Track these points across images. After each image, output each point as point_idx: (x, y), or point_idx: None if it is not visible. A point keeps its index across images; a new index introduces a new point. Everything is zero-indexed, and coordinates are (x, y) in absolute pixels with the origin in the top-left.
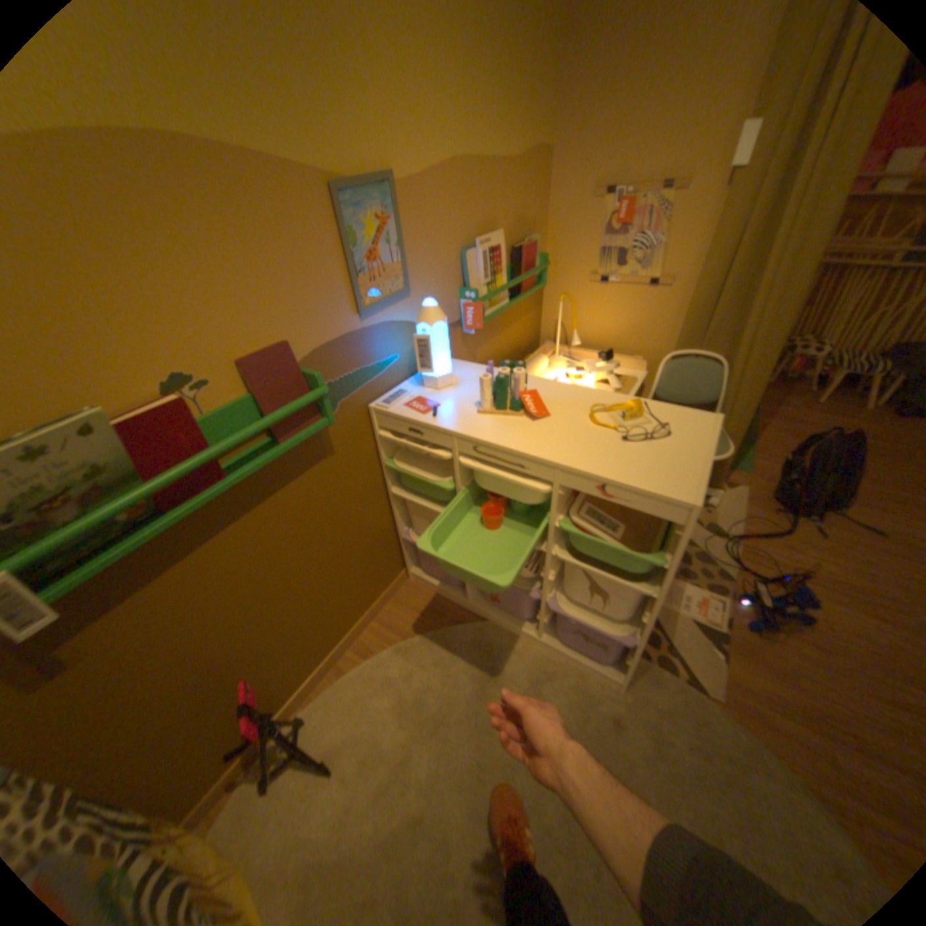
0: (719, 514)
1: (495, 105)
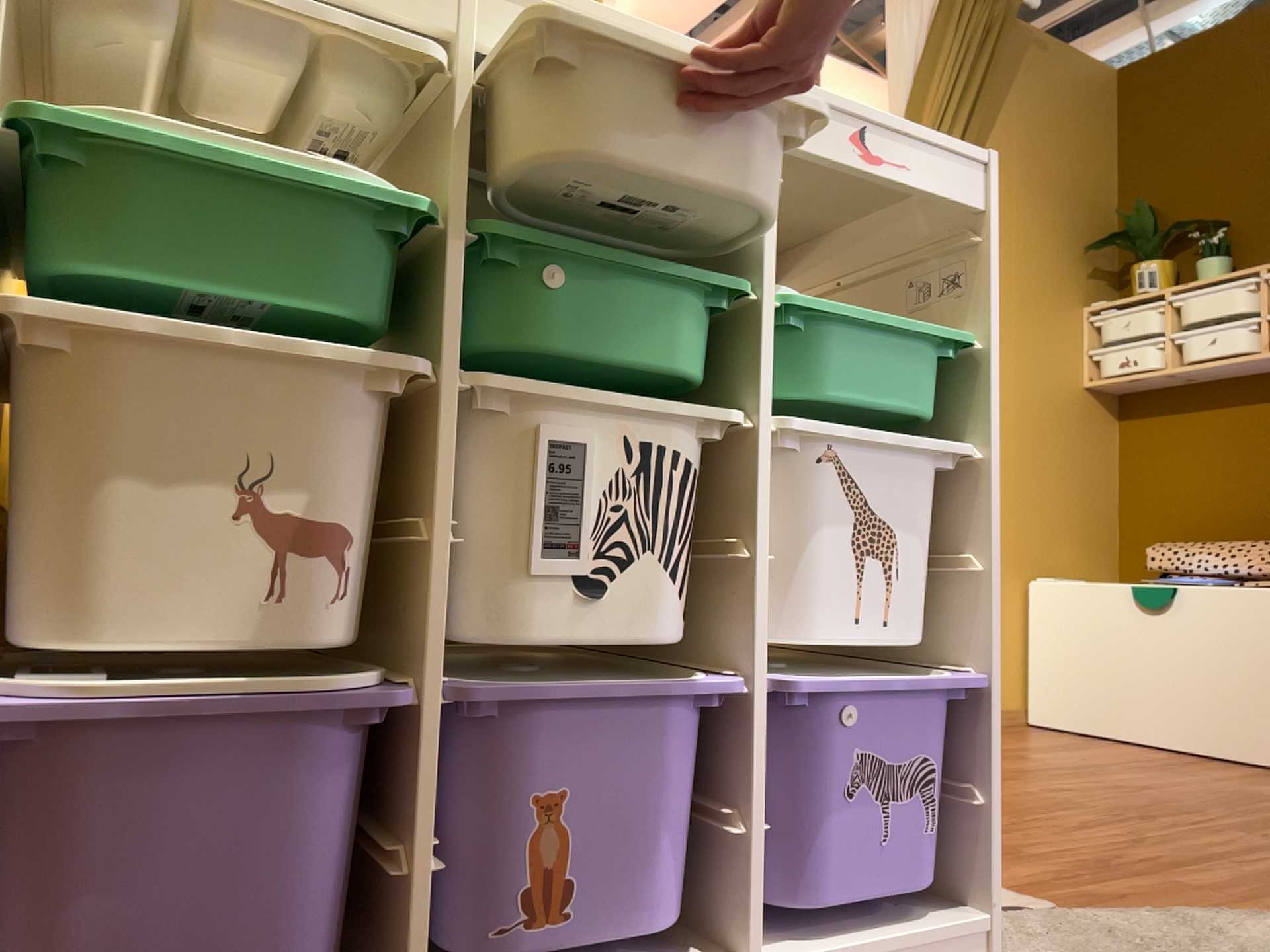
0: None
1: None
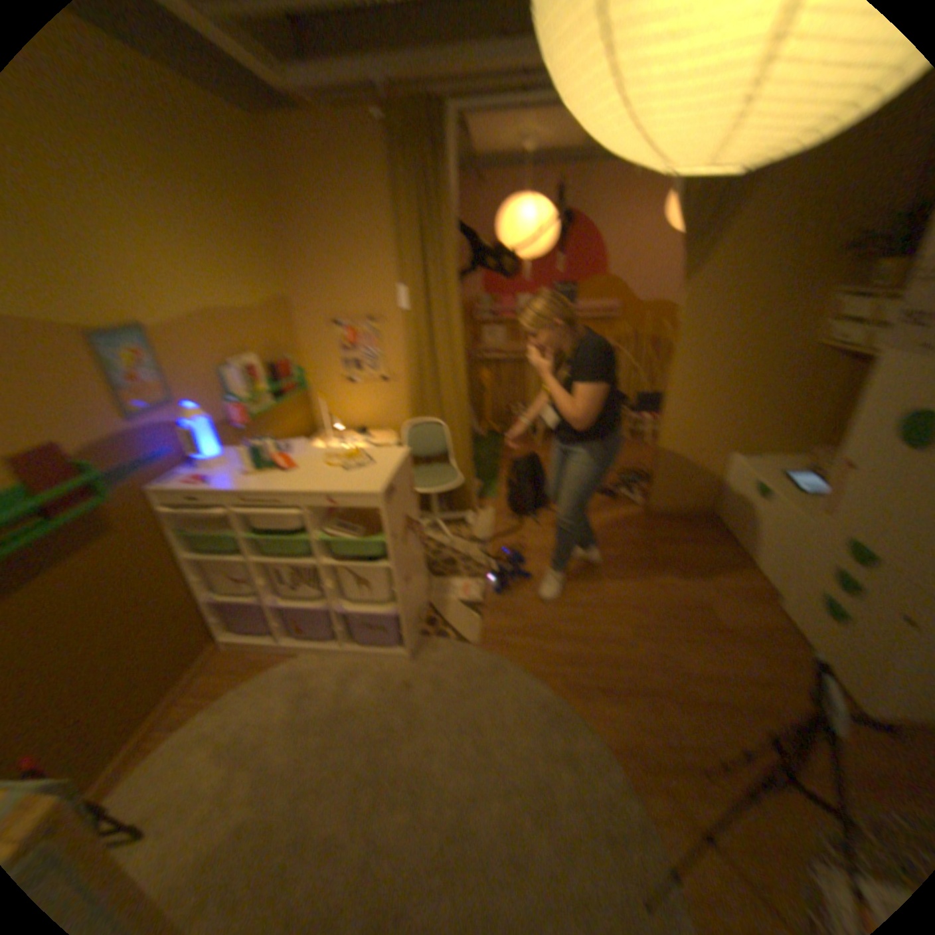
0: (475, 530)
1: (234, 280)
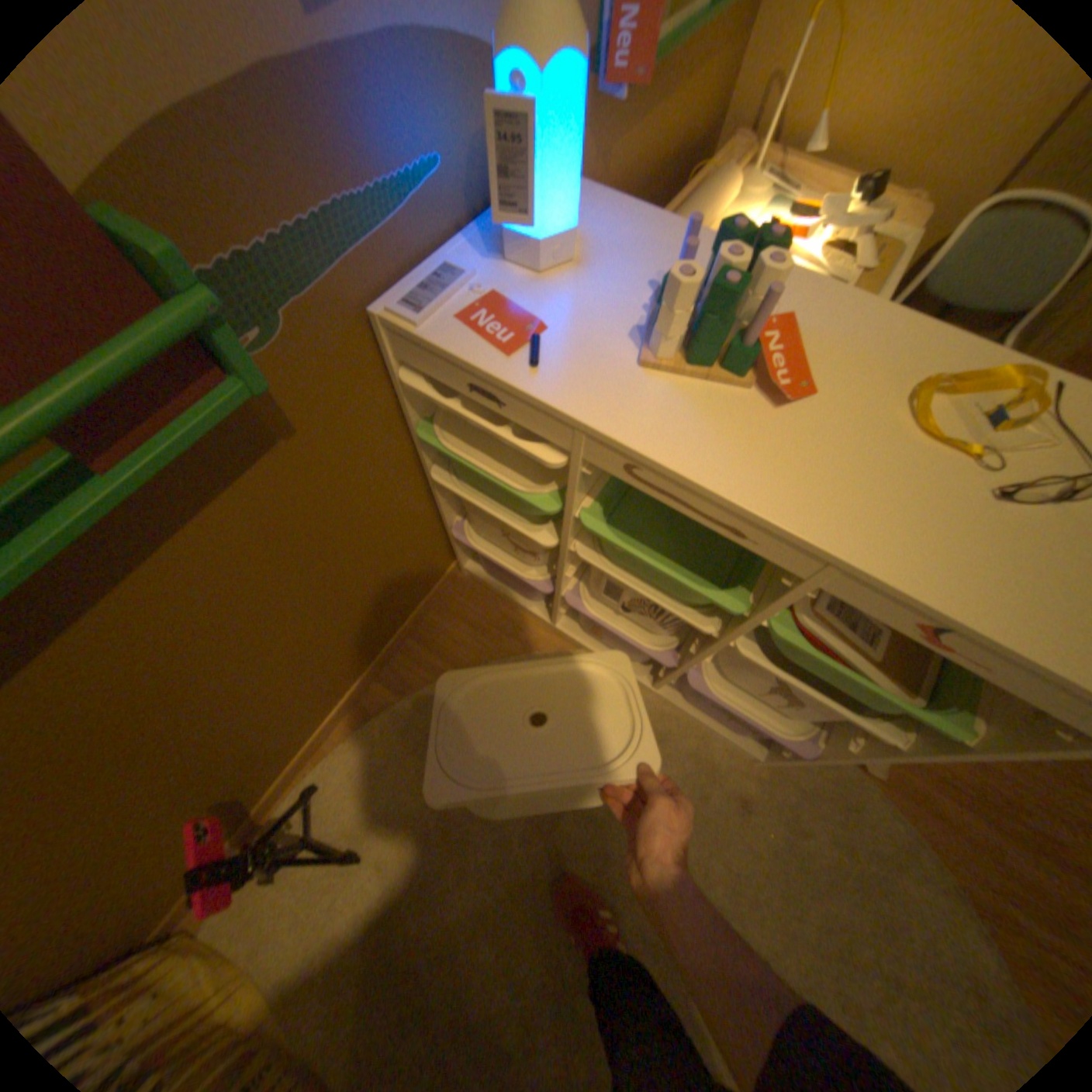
0: None
1: None
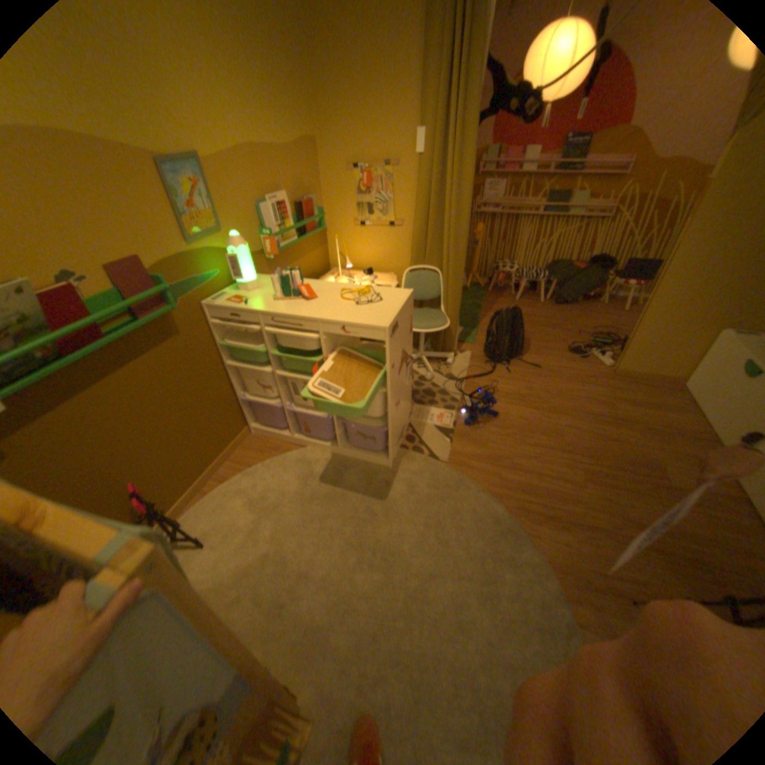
0: (451, 368)
1: (266, 113)
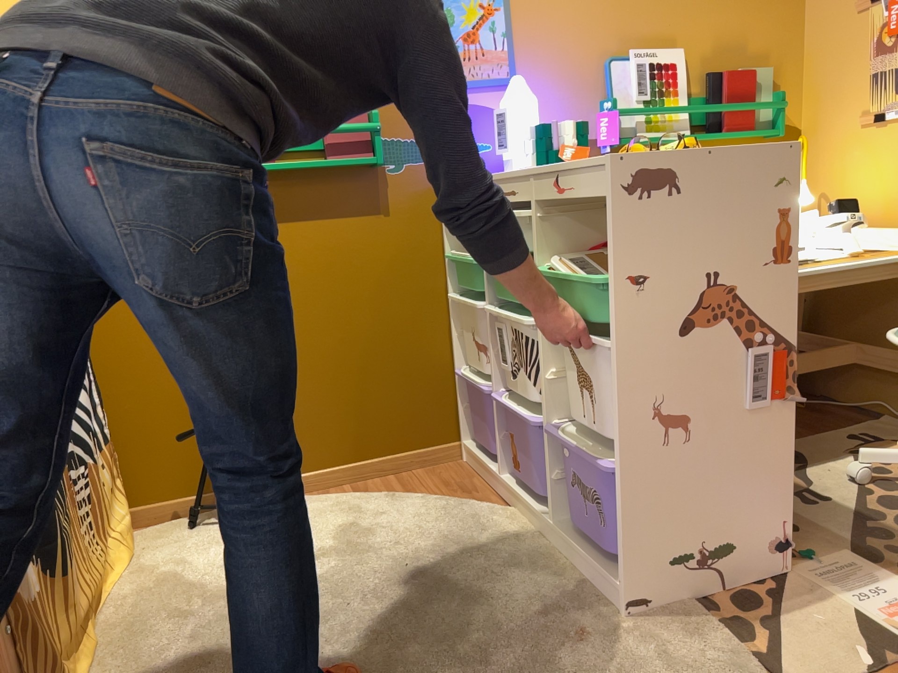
0: None
1: None
